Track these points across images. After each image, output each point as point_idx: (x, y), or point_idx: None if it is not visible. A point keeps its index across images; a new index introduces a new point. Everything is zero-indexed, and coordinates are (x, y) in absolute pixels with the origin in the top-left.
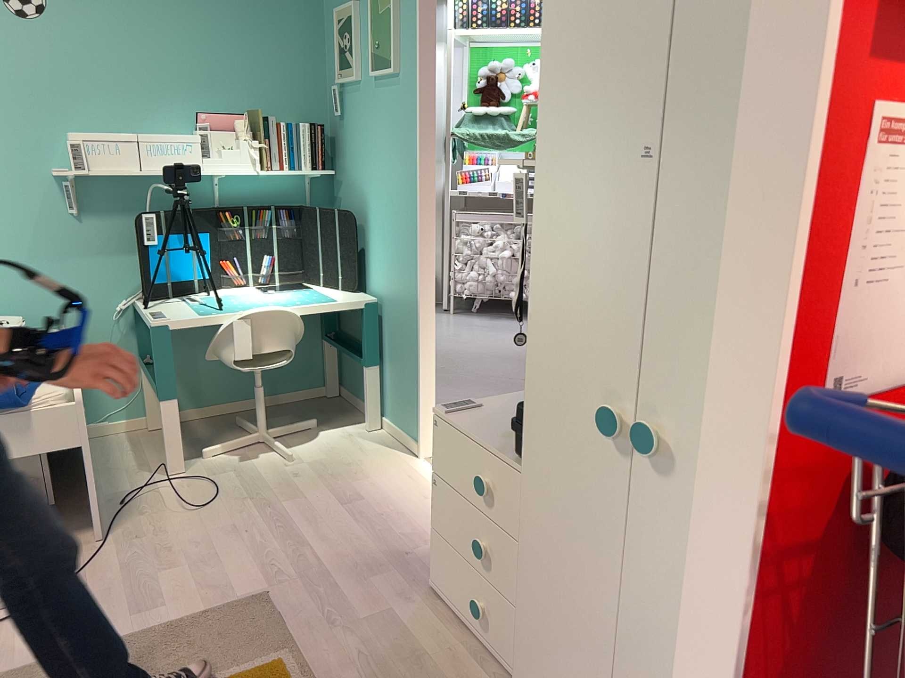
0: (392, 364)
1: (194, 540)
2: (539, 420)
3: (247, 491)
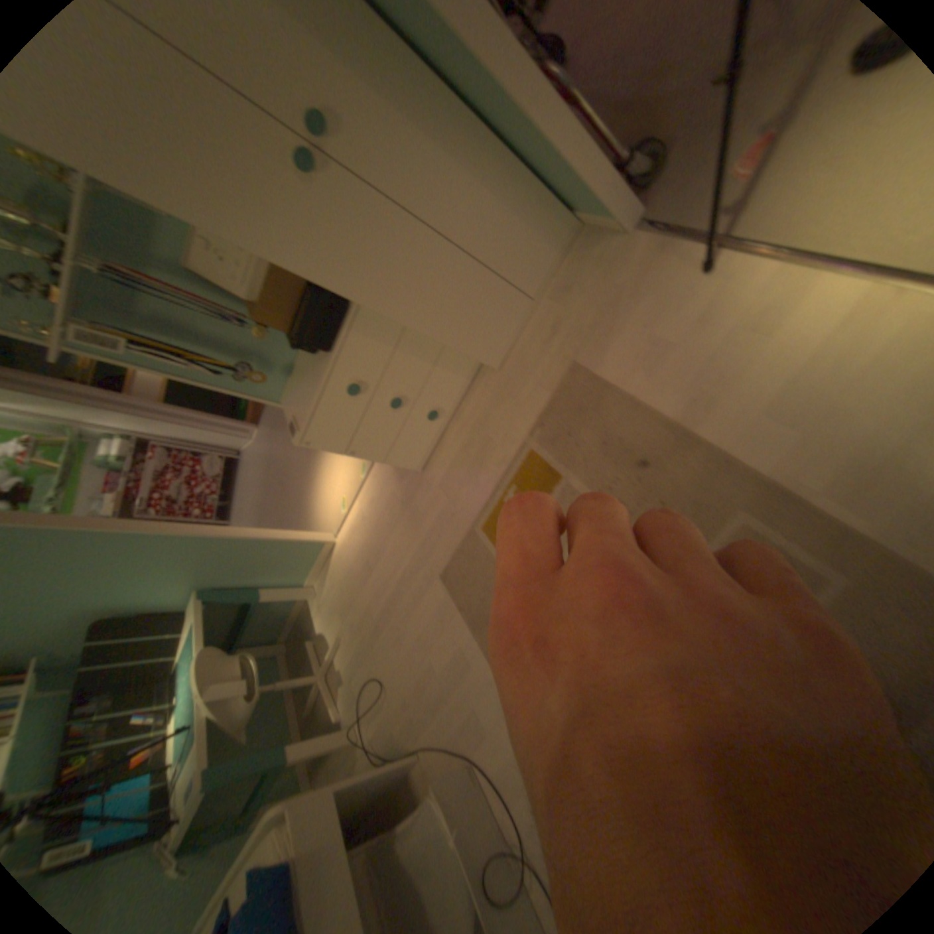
0: (255, 572)
1: (406, 665)
2: (301, 256)
3: (364, 653)
